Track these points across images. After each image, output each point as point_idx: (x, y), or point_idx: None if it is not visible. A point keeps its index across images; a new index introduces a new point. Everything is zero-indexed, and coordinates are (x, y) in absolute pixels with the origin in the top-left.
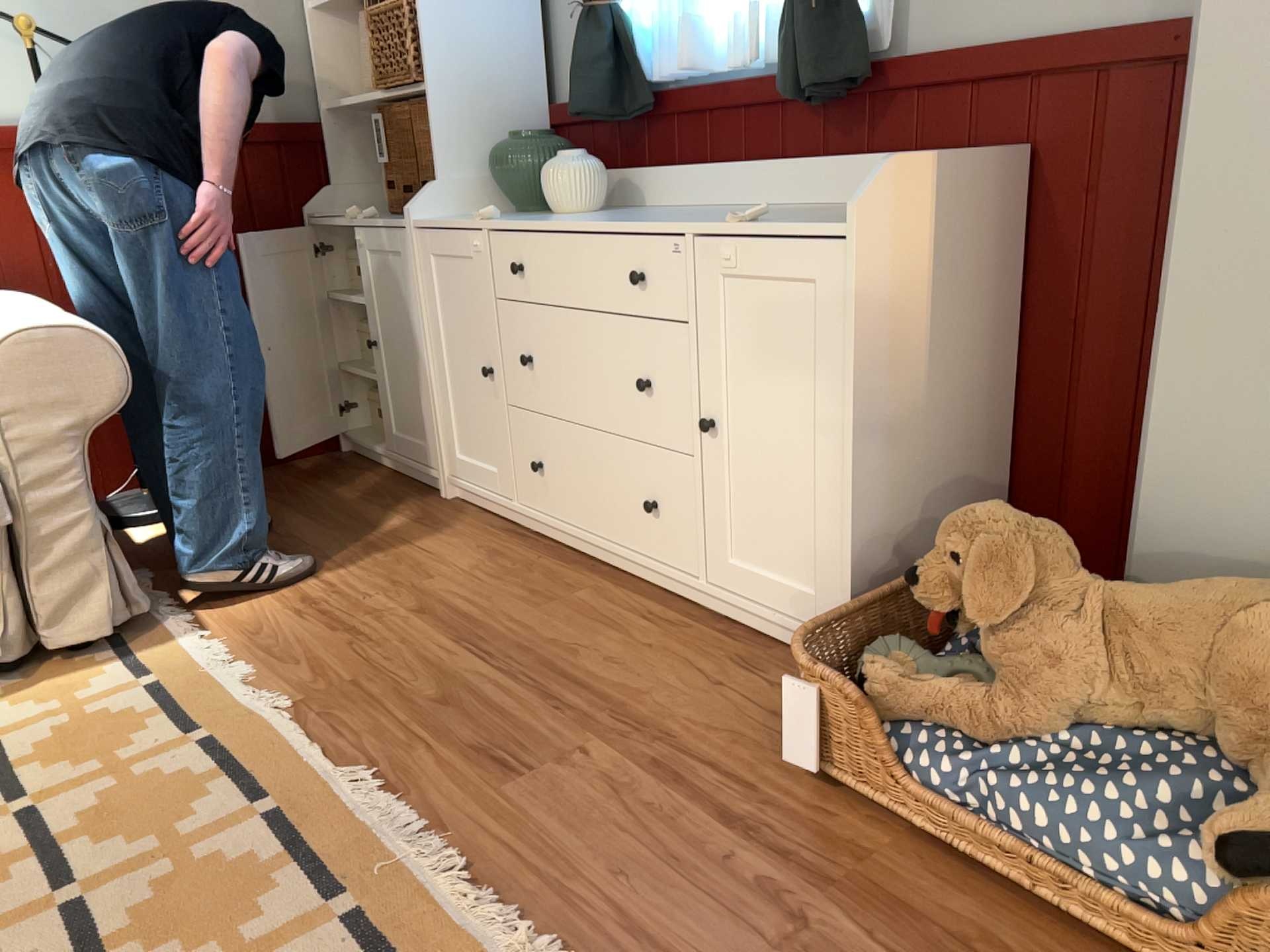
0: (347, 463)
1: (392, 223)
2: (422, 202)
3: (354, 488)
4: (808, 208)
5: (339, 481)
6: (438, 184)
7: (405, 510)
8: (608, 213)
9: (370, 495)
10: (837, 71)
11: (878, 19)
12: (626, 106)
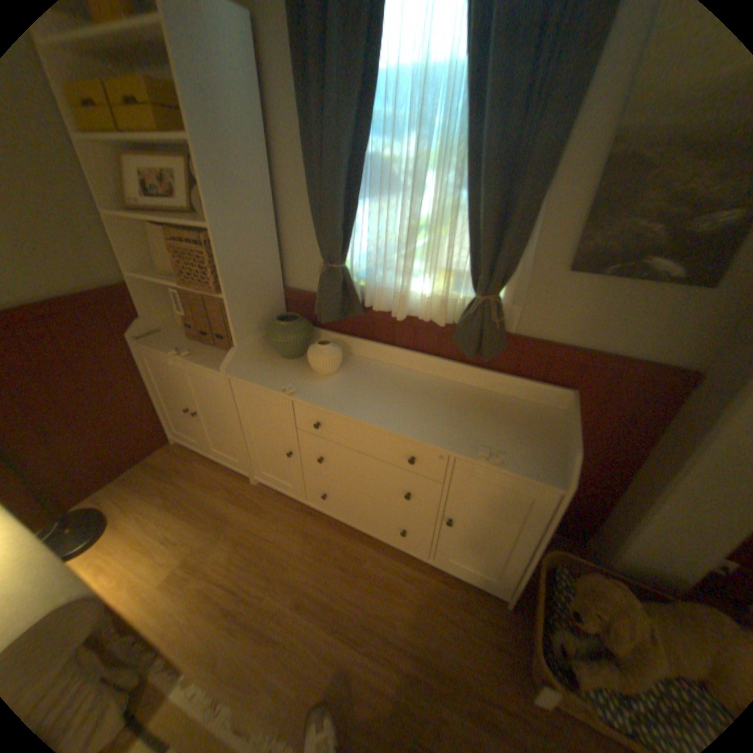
0: (180, 457)
1: (206, 364)
2: (231, 362)
3: (197, 482)
4: (463, 391)
5: (184, 476)
6: (237, 349)
7: (238, 501)
8: (349, 374)
9: (210, 488)
10: (500, 350)
11: (511, 317)
12: (347, 311)
